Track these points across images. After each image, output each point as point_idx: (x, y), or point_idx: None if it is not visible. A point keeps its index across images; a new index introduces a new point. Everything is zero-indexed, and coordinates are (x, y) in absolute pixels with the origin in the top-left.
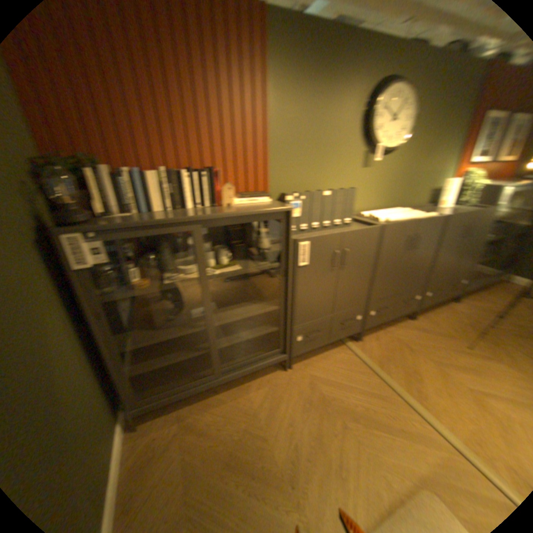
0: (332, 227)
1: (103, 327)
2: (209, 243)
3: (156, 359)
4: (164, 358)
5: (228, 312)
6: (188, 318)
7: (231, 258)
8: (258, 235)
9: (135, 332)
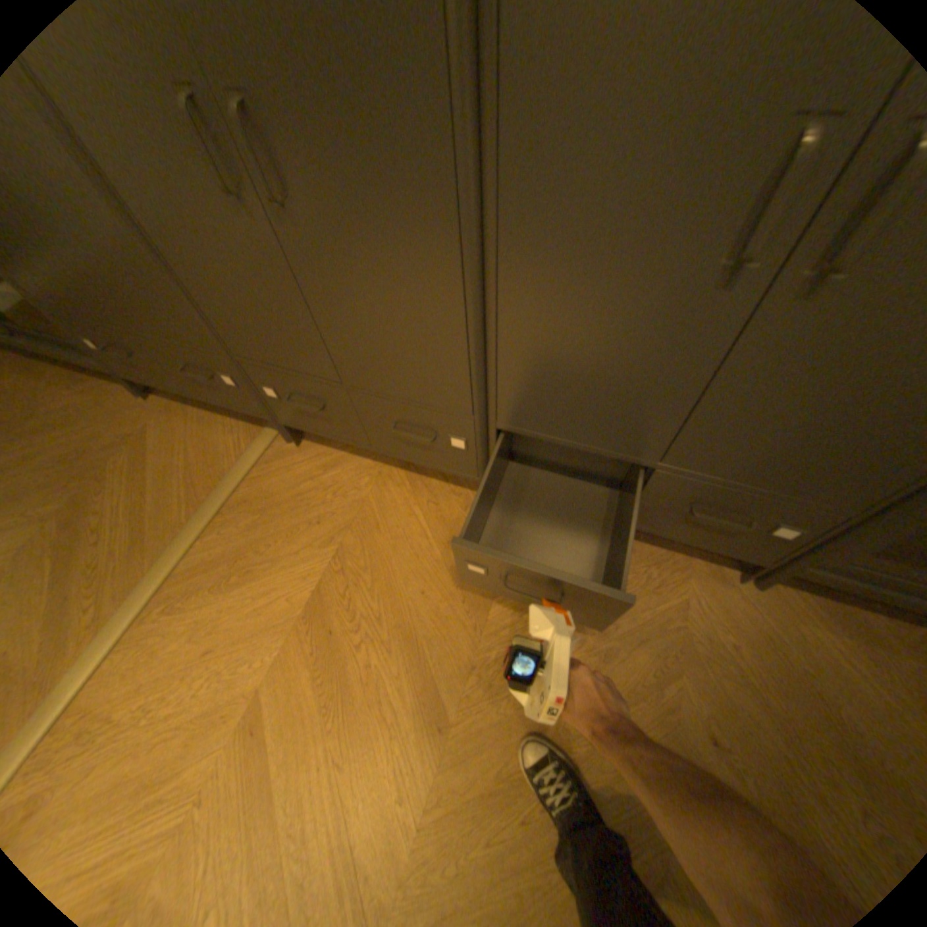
0: None
1: None
2: None
3: None
4: None
5: None
6: None
7: None
8: None
9: None
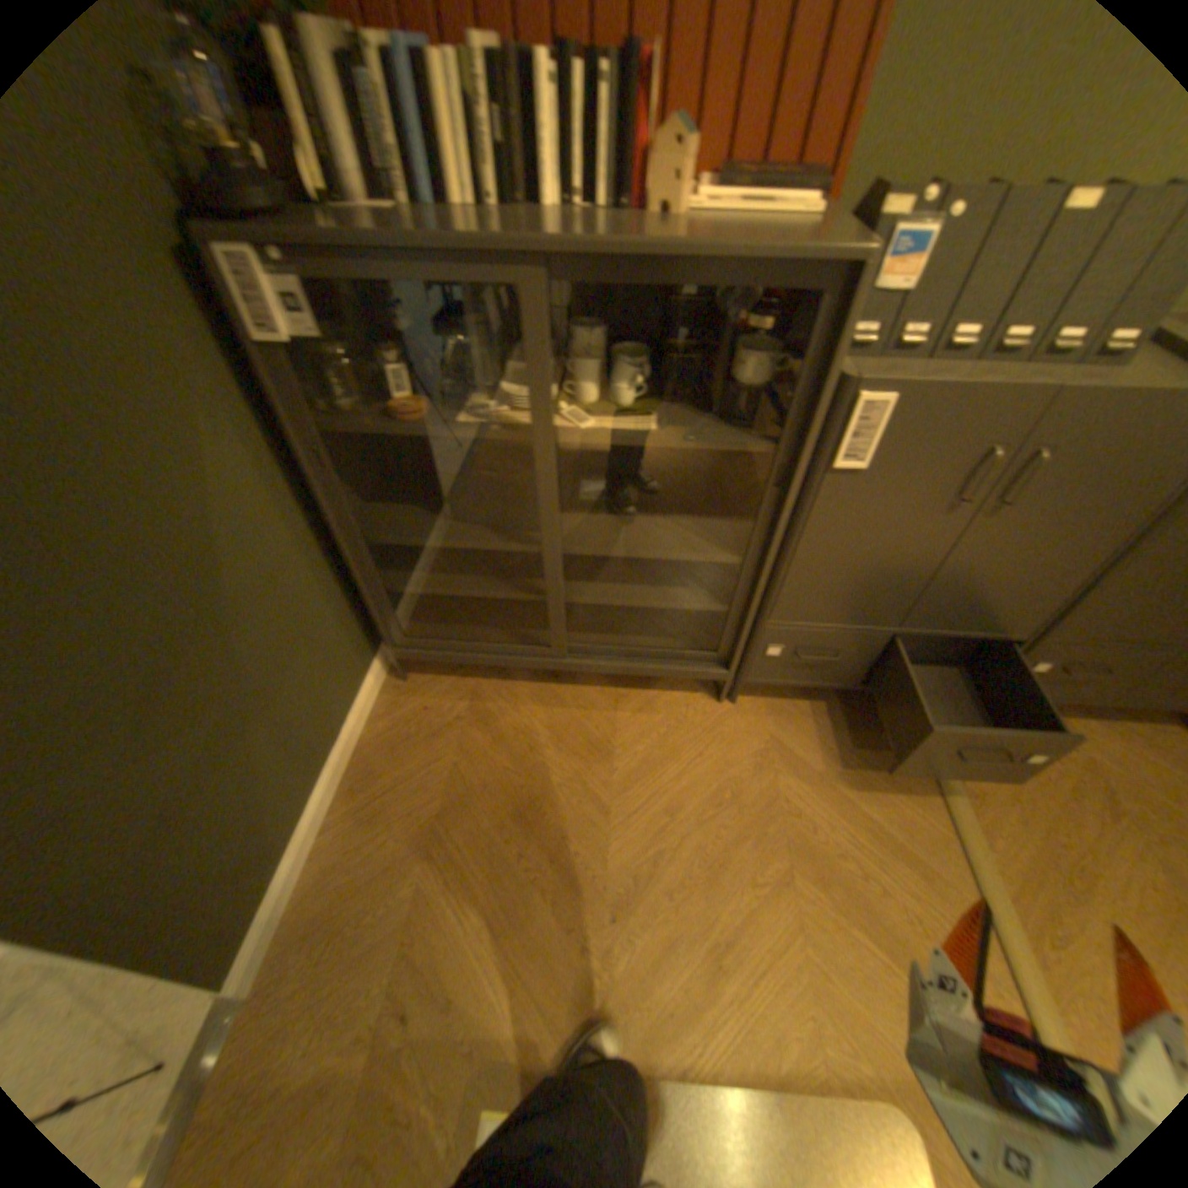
0: (1034, 353)
1: (325, 484)
2: (596, 330)
3: (444, 576)
4: (458, 579)
5: (609, 529)
6: (509, 515)
7: (648, 388)
8: (738, 334)
9: (409, 511)
